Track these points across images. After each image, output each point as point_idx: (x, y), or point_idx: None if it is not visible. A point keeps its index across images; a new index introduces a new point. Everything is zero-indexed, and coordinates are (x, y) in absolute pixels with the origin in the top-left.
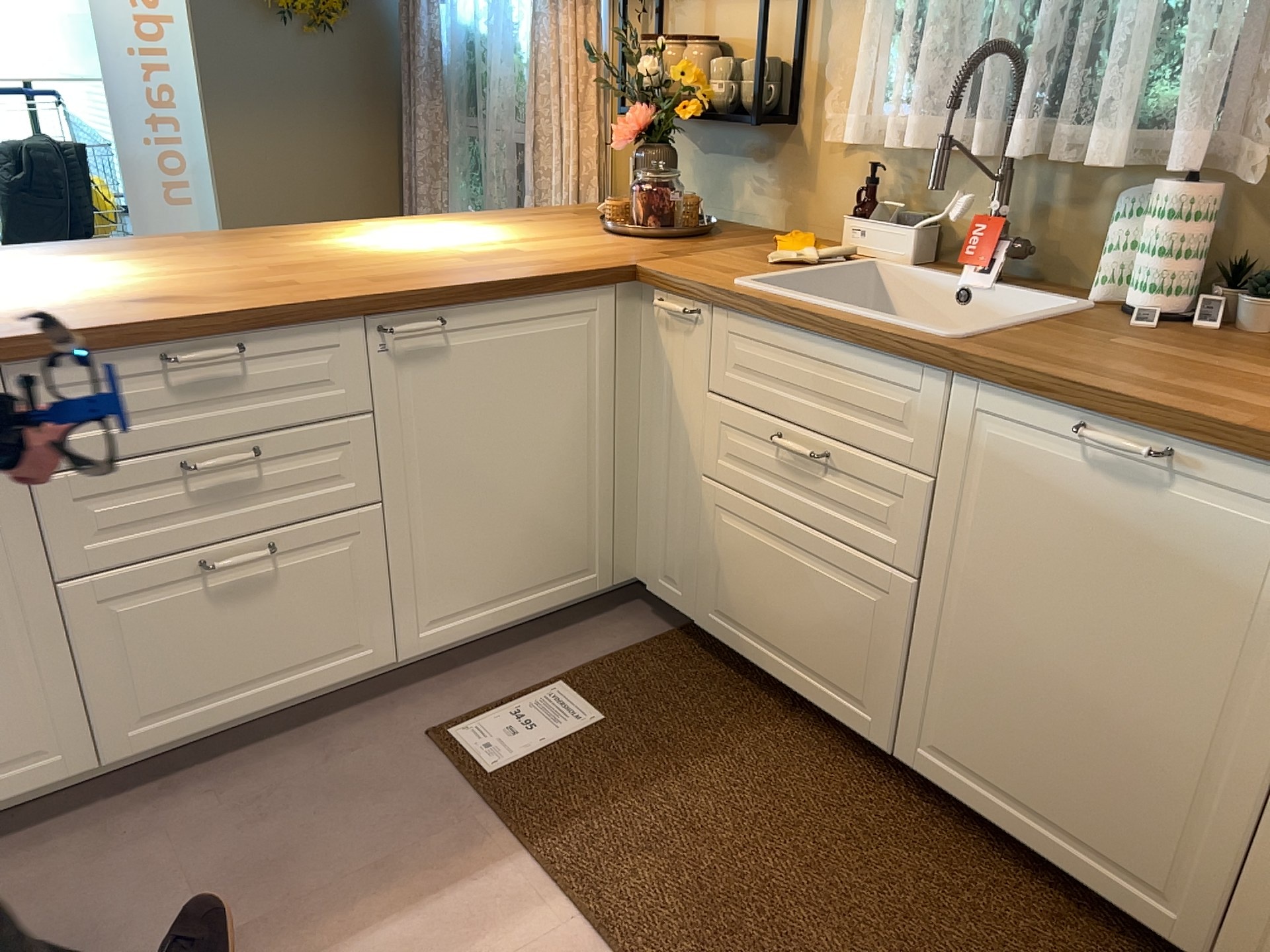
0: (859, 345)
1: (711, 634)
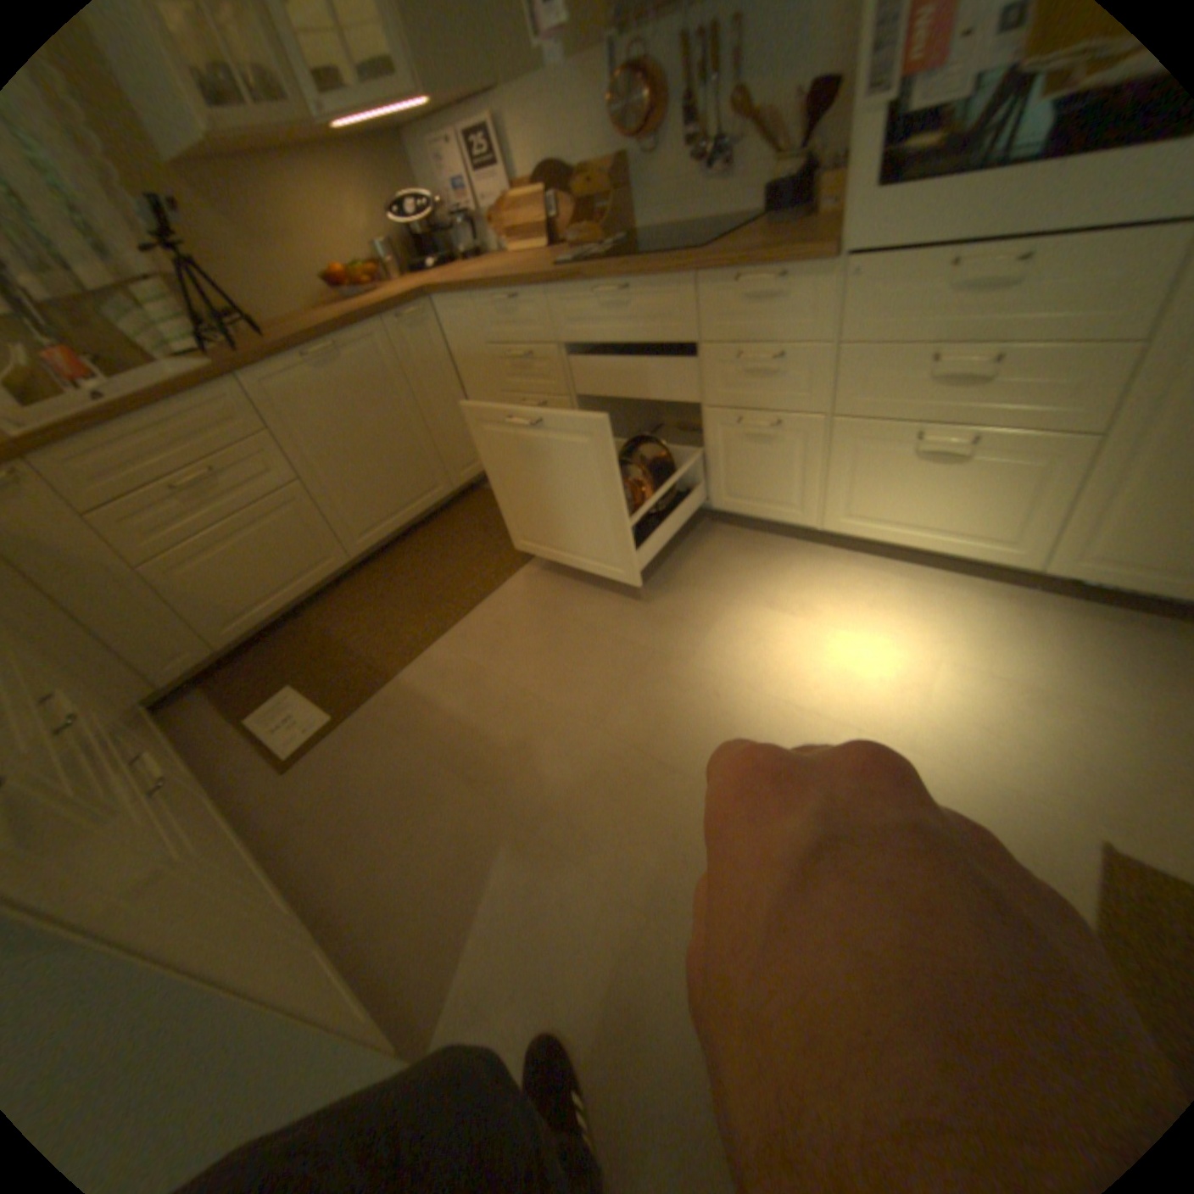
0: (169, 396)
1: (229, 641)
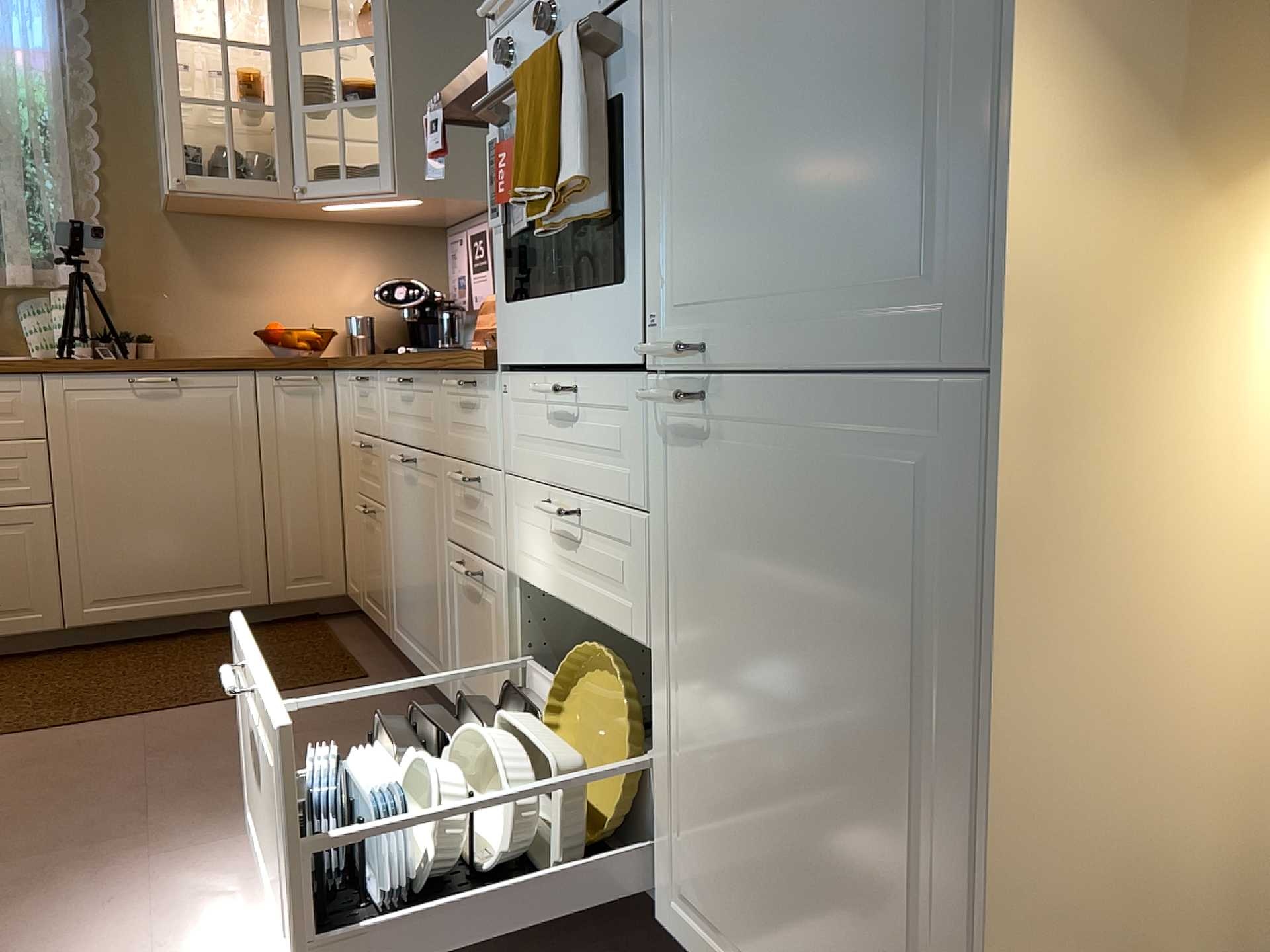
0: None
1: None
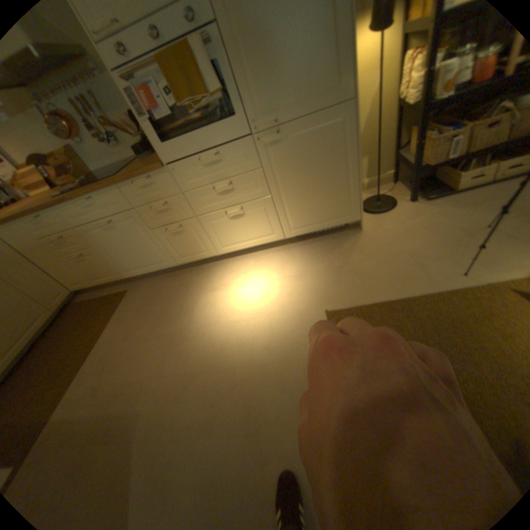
0: None
1: None
